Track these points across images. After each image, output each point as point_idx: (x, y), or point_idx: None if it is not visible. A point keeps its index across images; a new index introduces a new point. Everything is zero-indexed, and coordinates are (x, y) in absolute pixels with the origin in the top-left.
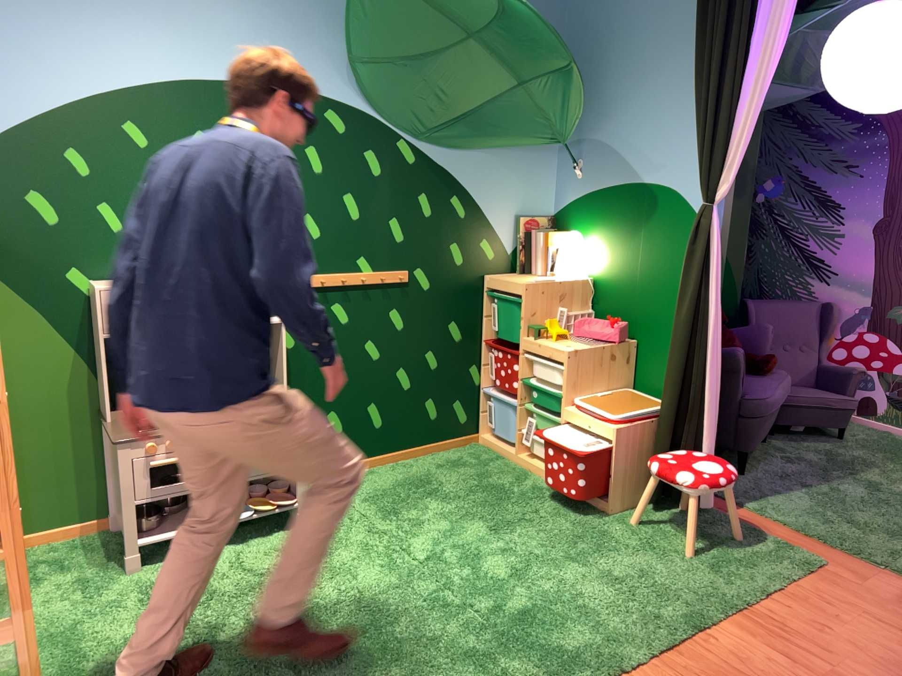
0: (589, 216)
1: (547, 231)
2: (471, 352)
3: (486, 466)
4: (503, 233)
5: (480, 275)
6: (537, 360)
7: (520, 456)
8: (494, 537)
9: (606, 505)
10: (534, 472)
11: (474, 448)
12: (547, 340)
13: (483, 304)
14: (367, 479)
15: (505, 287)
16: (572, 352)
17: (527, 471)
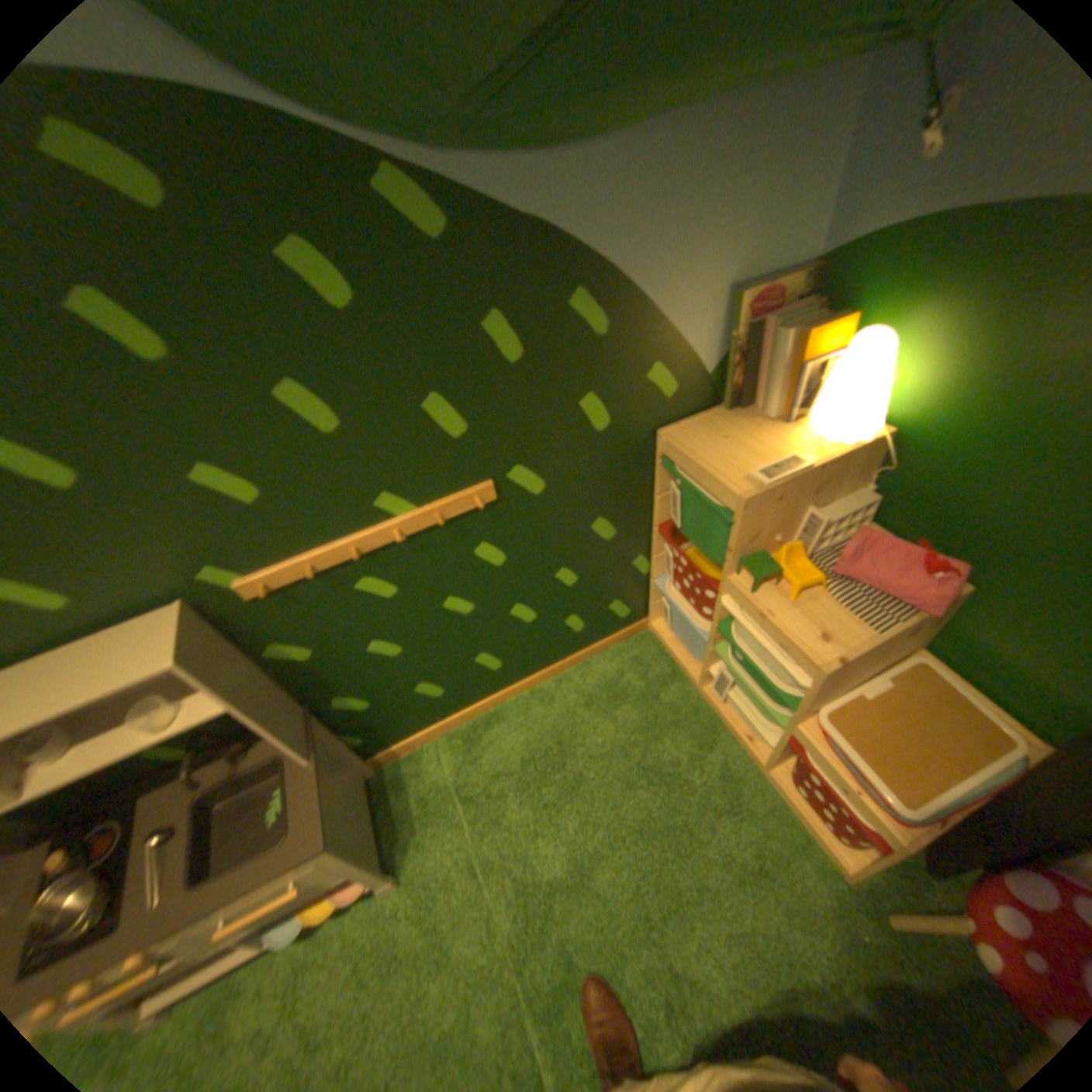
0: (930, 279)
1: (805, 319)
2: (633, 545)
3: (655, 701)
4: (700, 337)
5: (648, 433)
6: (750, 622)
7: (705, 691)
8: (658, 950)
9: (847, 873)
10: (725, 725)
11: (640, 645)
12: (776, 592)
13: (654, 477)
14: (491, 737)
15: (697, 476)
16: (837, 672)
17: (715, 717)
